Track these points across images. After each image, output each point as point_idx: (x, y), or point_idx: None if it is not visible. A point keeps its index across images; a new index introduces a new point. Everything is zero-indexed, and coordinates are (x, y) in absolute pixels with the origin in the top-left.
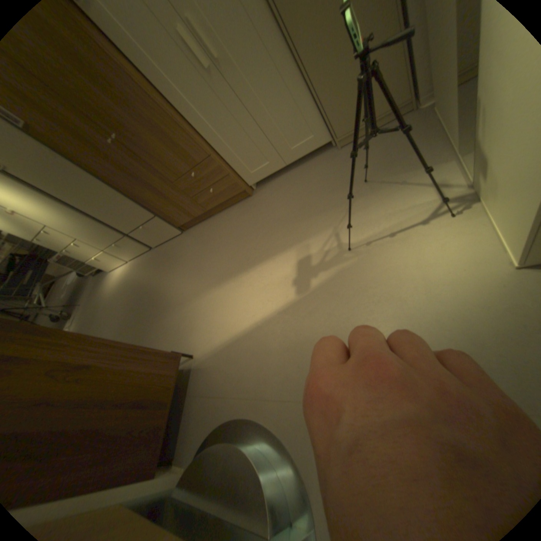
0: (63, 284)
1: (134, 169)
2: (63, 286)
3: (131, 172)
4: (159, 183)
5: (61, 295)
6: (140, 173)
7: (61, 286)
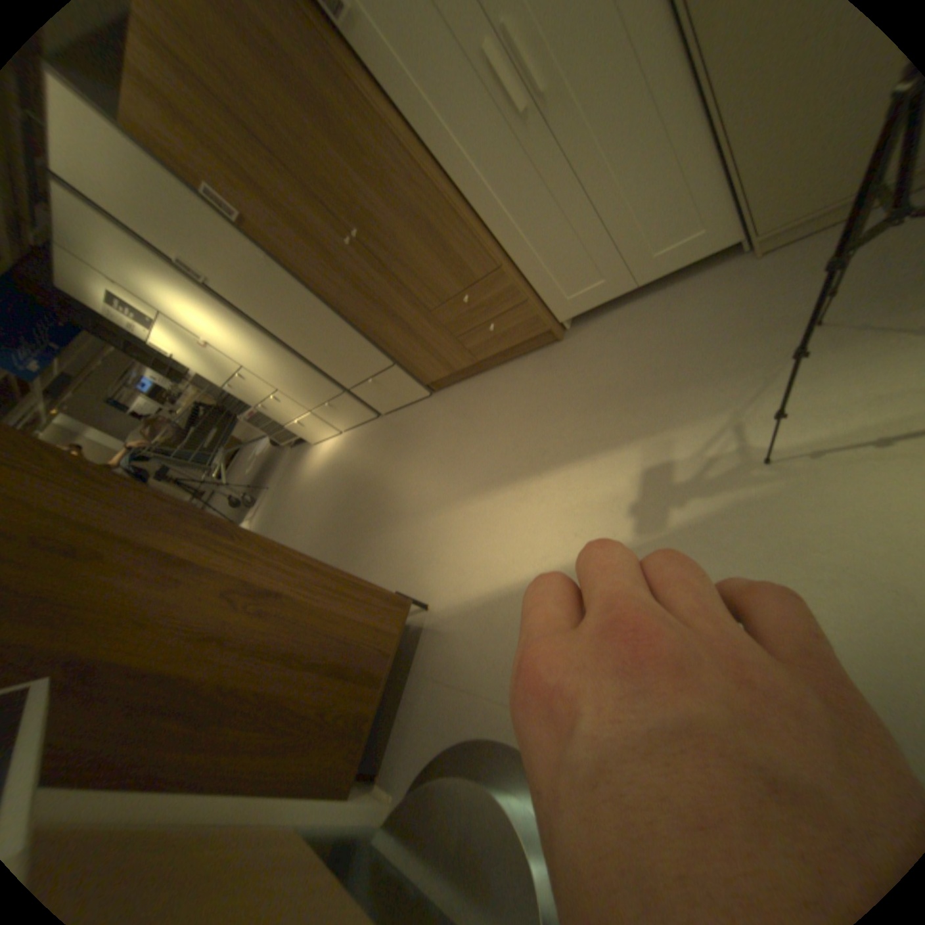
0: (249, 454)
1: (375, 287)
2: (250, 456)
3: (370, 291)
4: (409, 311)
5: (246, 469)
6: (383, 294)
7: (247, 456)
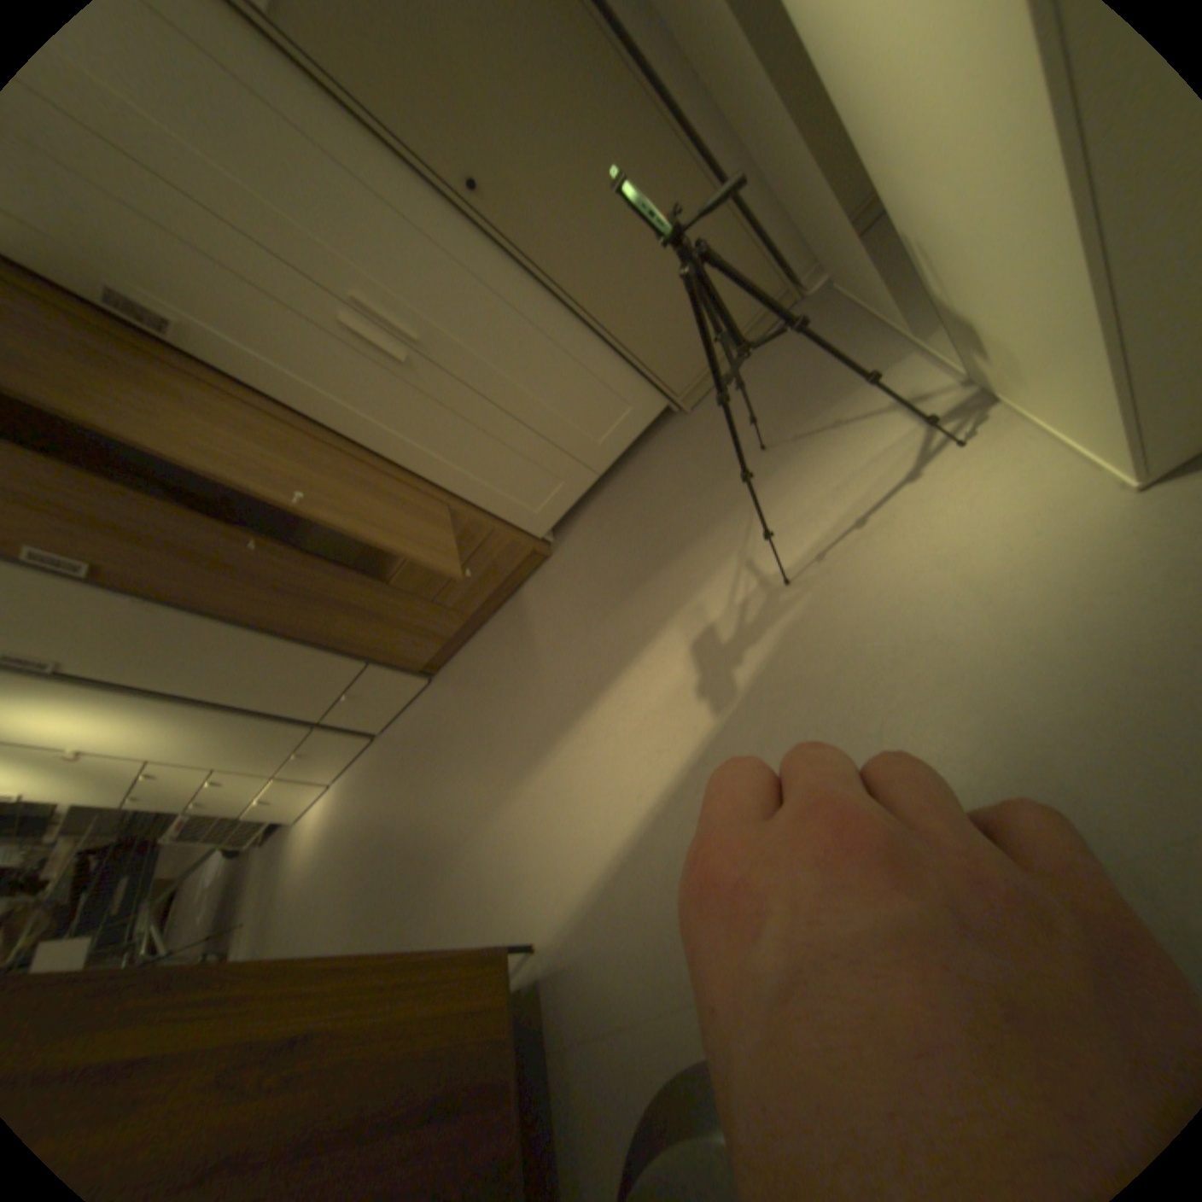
0: (196, 891)
1: (310, 583)
2: (199, 893)
3: (305, 590)
4: (363, 594)
5: (198, 917)
6: (322, 587)
7: (194, 896)
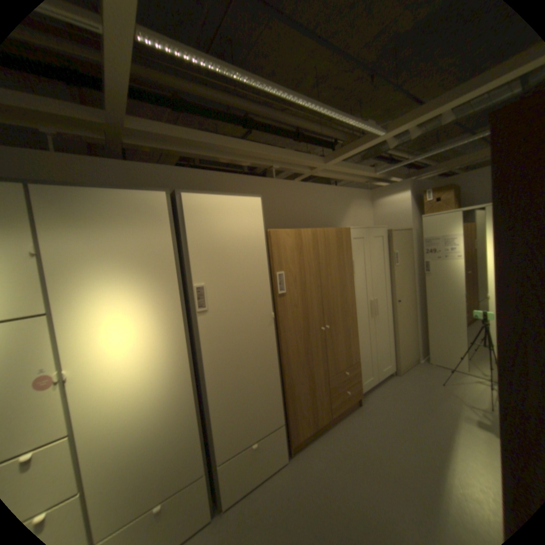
0: None
1: (314, 358)
2: None
3: (310, 360)
4: (319, 378)
5: None
6: (314, 364)
7: None
